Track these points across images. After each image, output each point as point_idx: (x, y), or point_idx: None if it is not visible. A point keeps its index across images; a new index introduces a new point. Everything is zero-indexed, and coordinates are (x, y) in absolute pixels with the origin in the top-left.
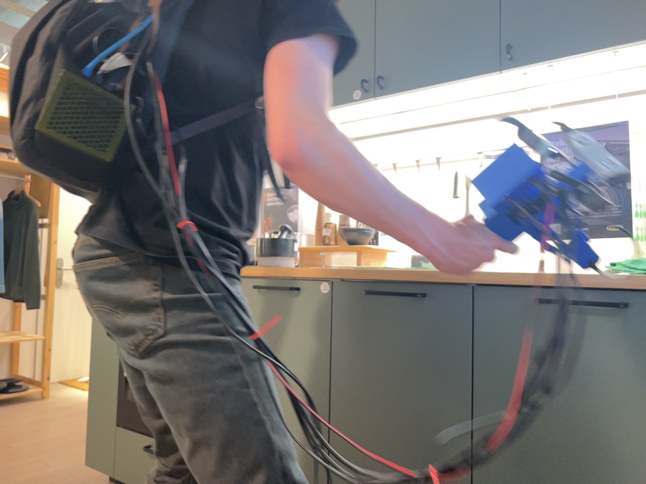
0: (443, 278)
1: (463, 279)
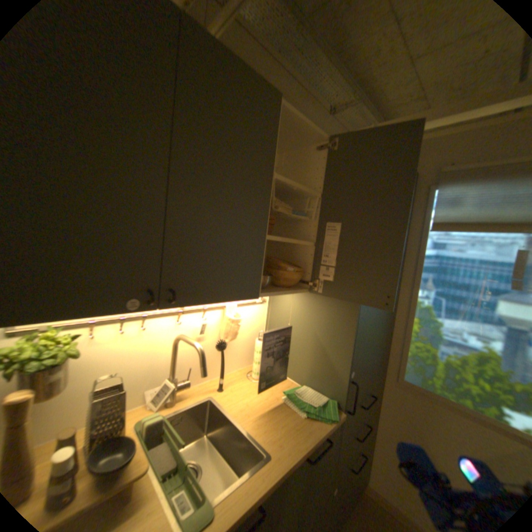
0: (274, 489)
1: (284, 480)
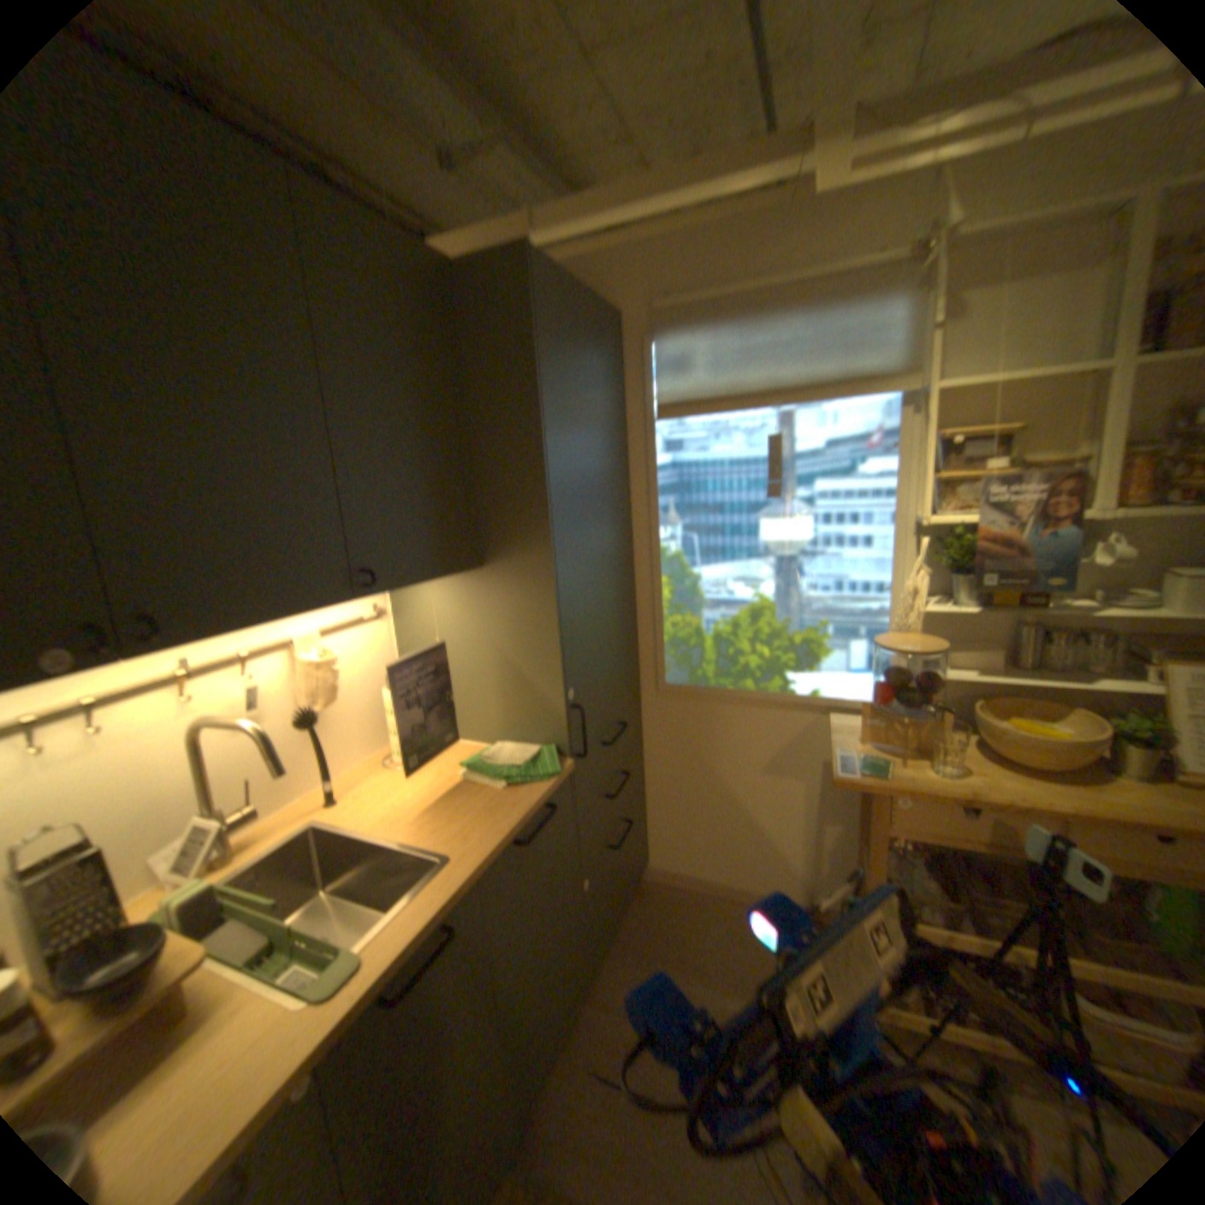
0: (460, 895)
1: (476, 878)
